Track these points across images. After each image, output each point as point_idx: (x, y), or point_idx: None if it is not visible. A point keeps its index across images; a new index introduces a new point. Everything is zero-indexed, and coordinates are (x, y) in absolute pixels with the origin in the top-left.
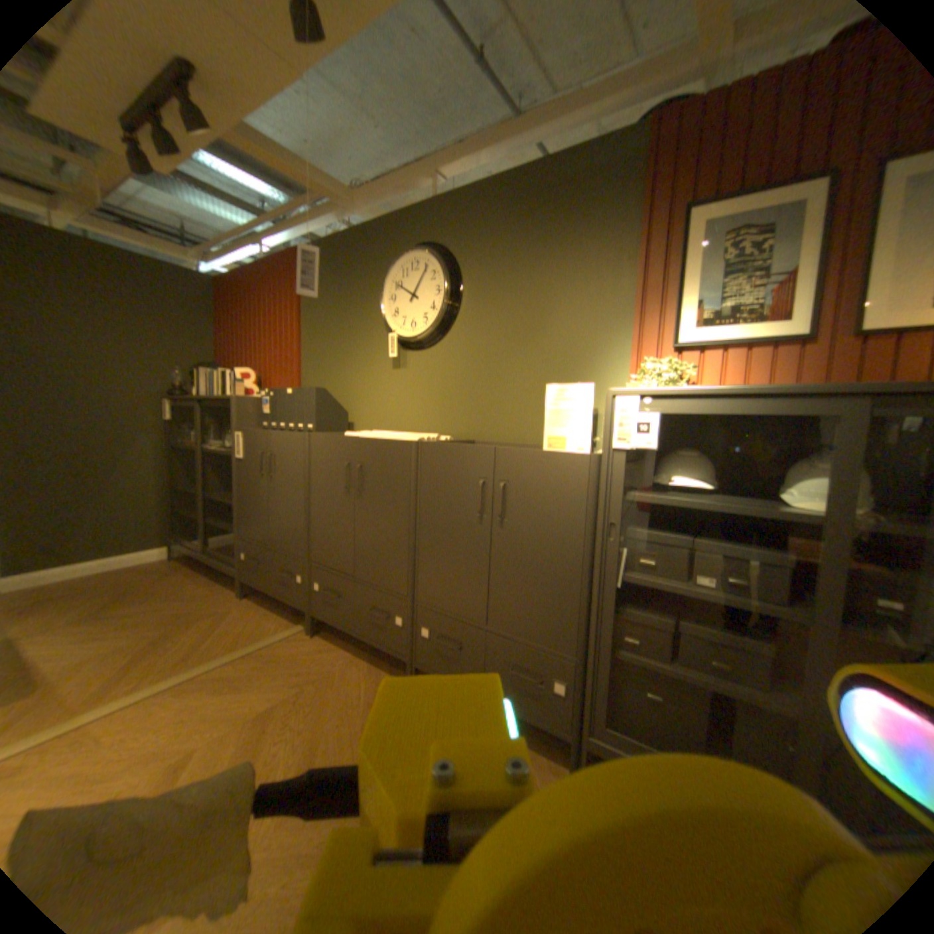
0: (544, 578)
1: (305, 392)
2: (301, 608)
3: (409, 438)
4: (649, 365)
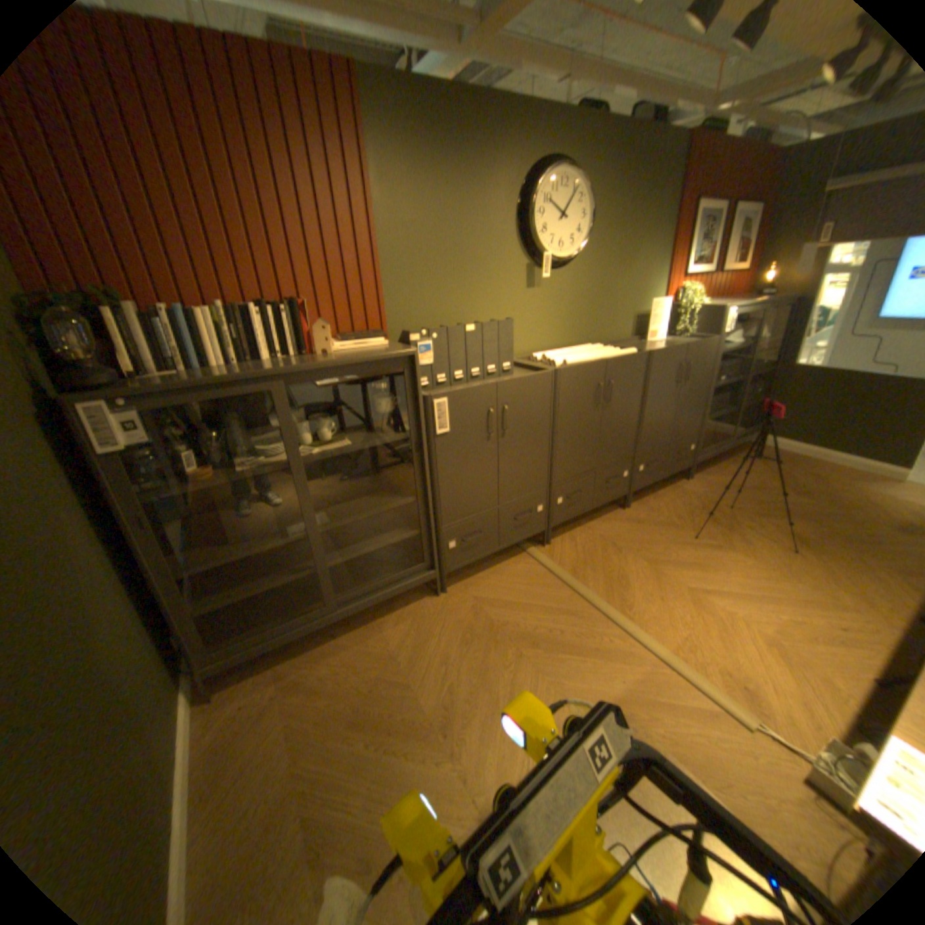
0: (695, 404)
1: (498, 328)
2: (539, 533)
3: (629, 352)
4: (691, 288)
